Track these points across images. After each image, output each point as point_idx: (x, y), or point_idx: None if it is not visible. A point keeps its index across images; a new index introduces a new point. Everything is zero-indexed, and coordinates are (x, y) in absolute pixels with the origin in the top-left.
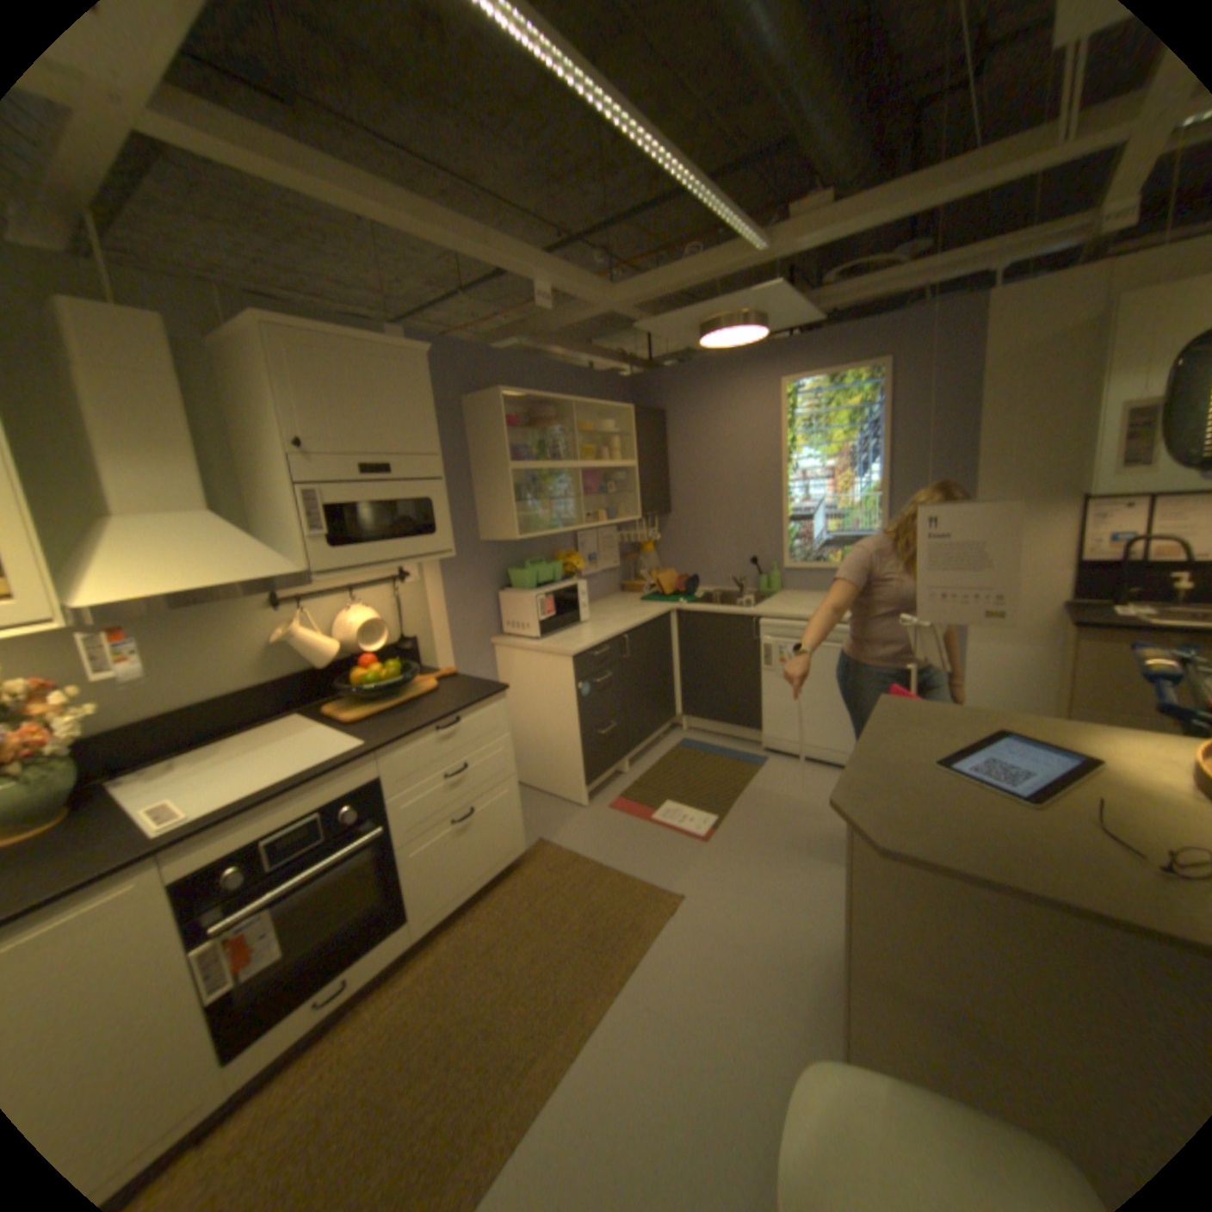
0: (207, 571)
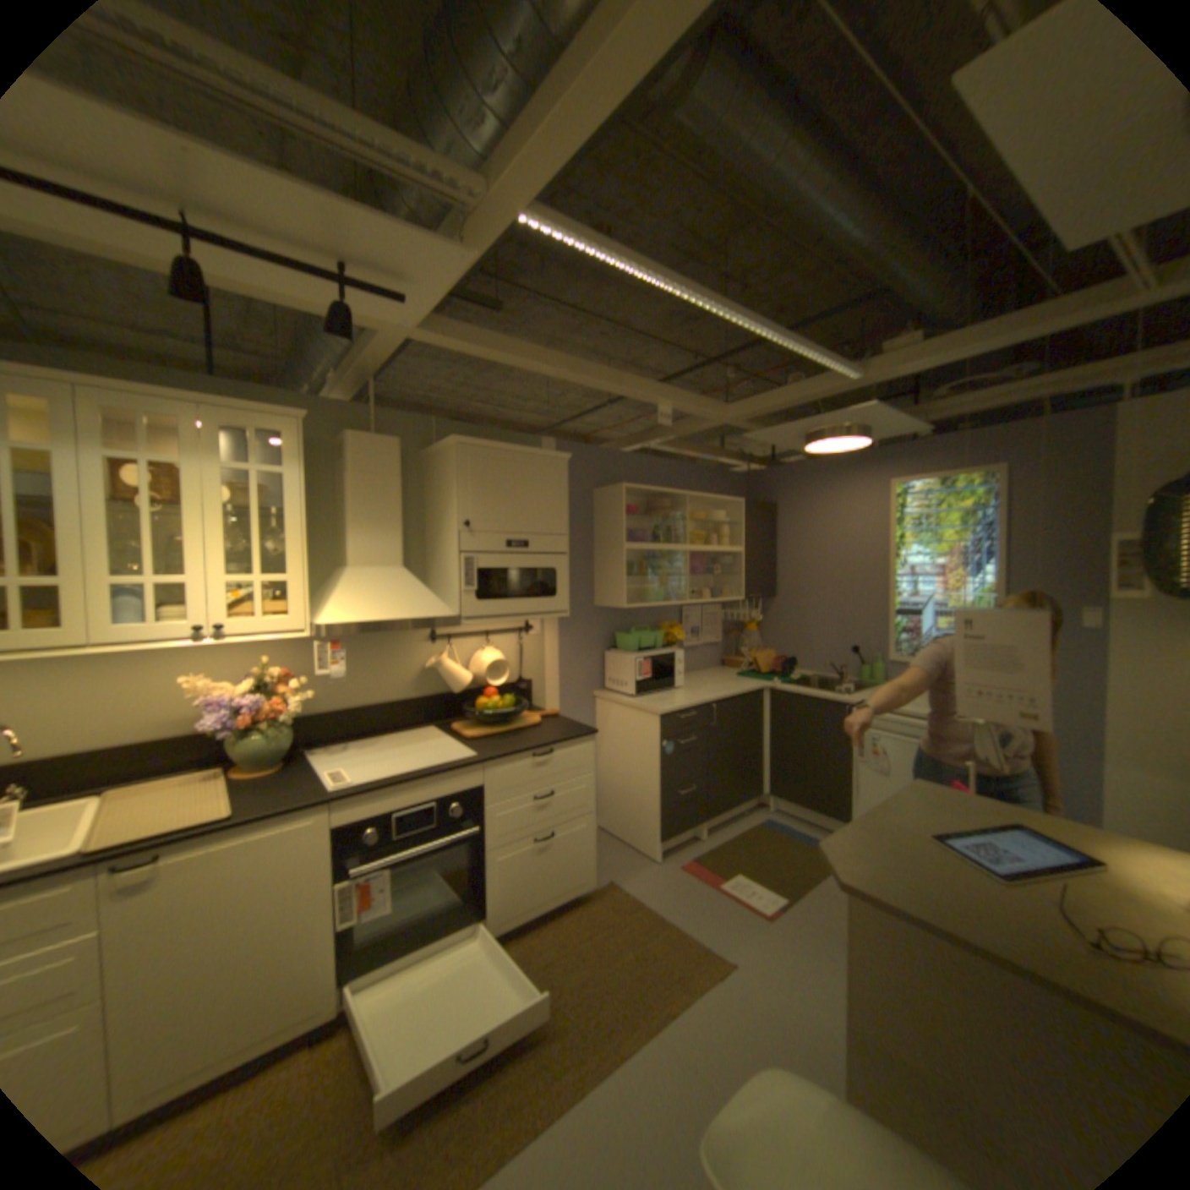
0: (398, 609)
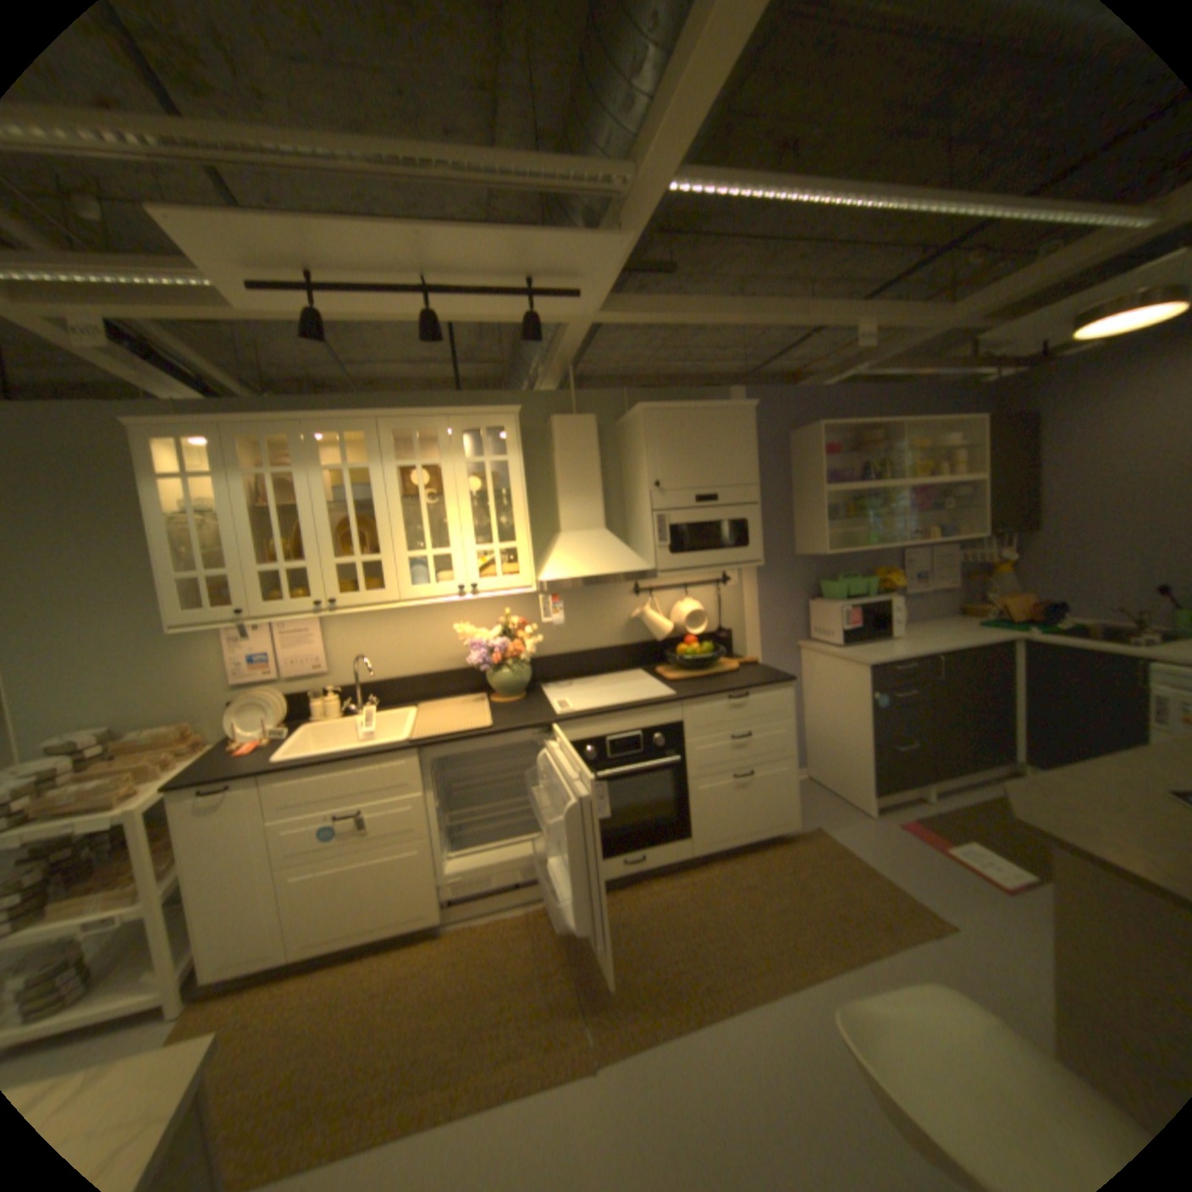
0: (600, 566)
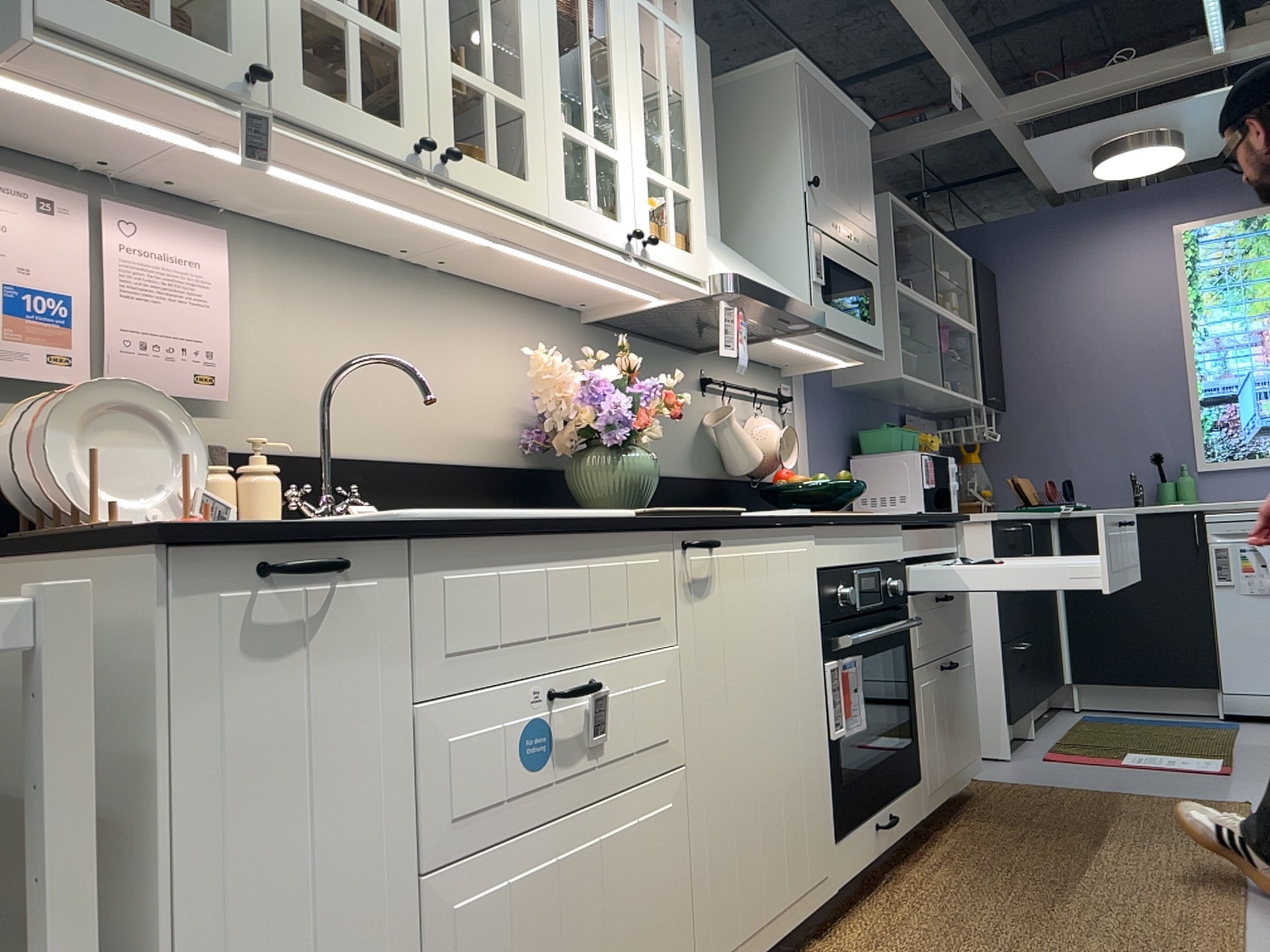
0: (771, 284)
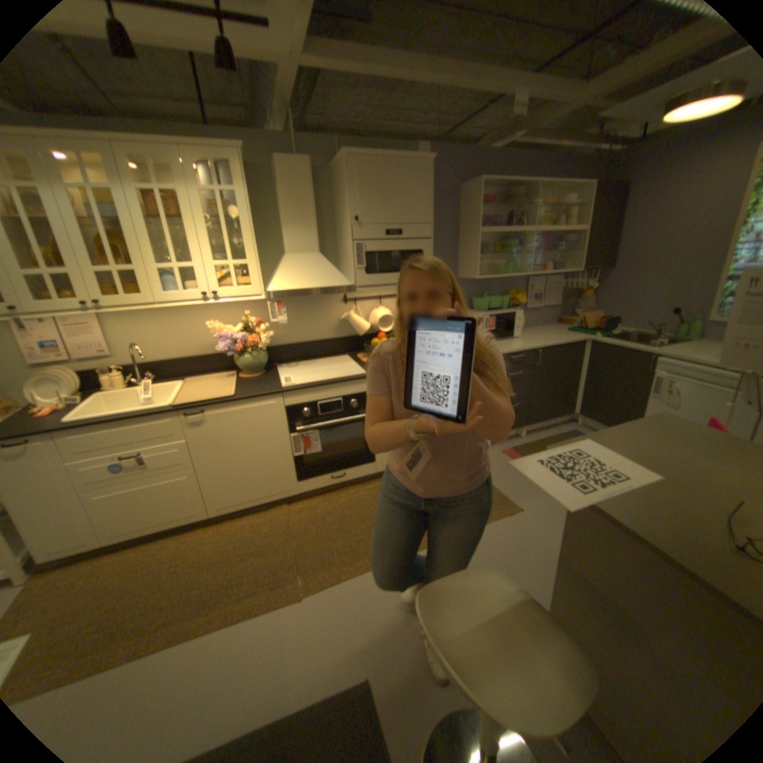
0: (314, 281)
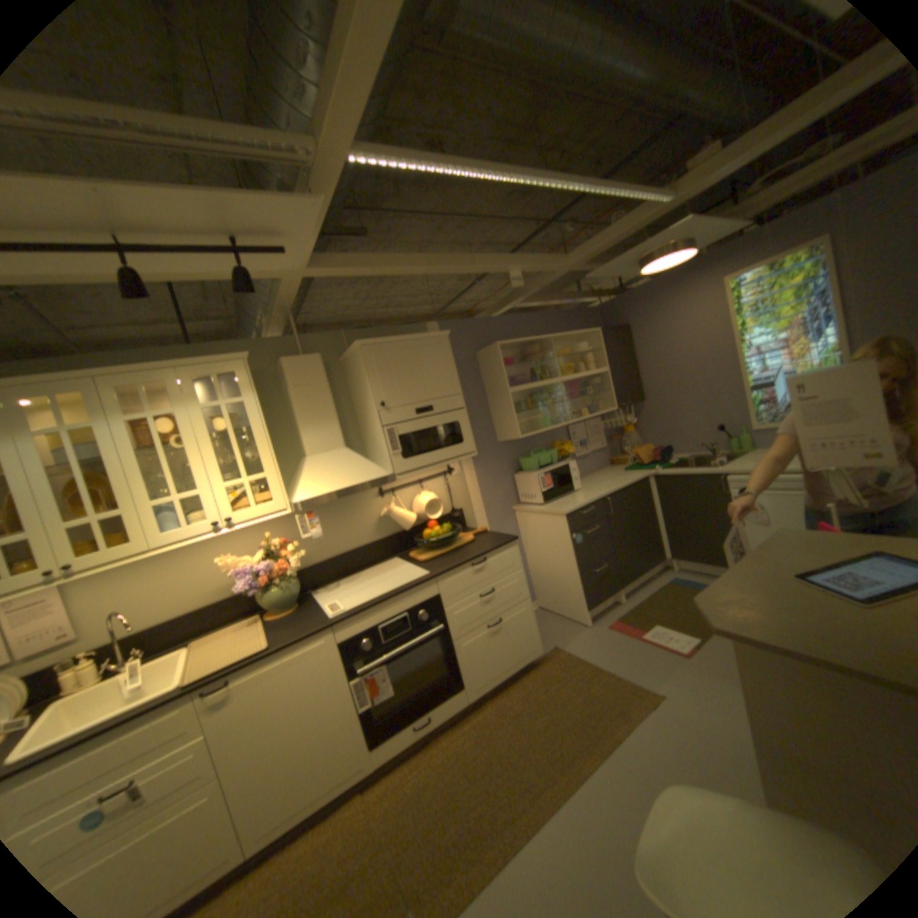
0: (346, 479)
